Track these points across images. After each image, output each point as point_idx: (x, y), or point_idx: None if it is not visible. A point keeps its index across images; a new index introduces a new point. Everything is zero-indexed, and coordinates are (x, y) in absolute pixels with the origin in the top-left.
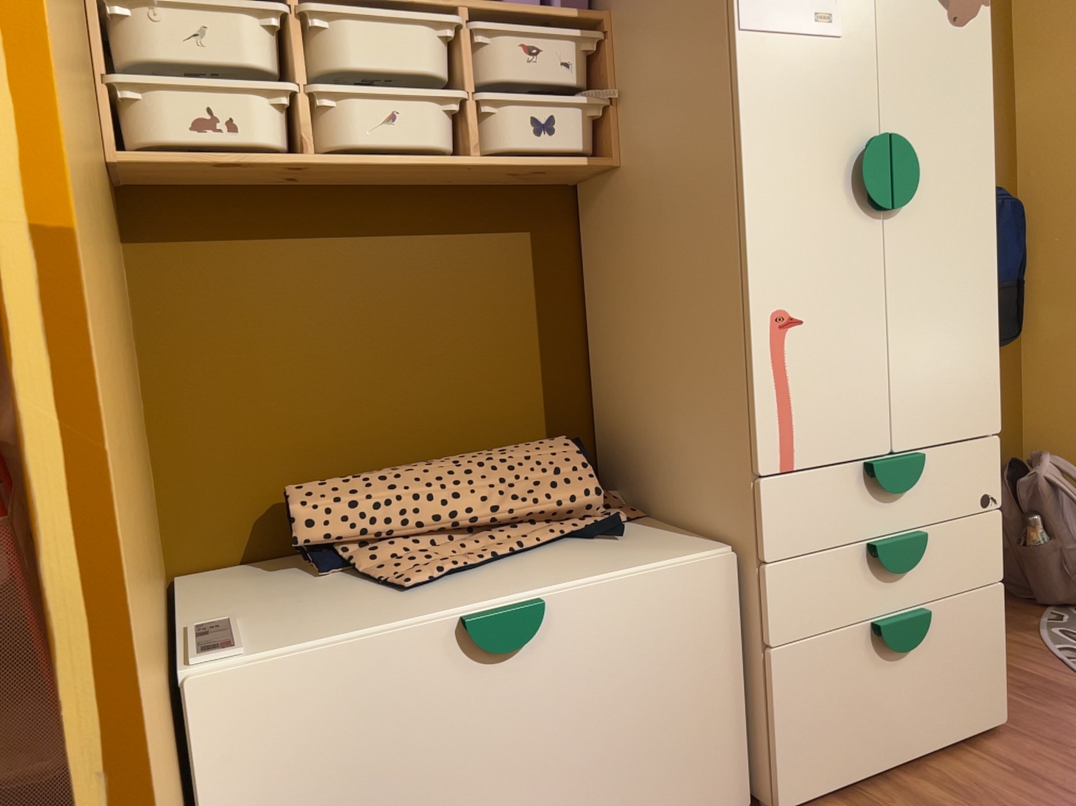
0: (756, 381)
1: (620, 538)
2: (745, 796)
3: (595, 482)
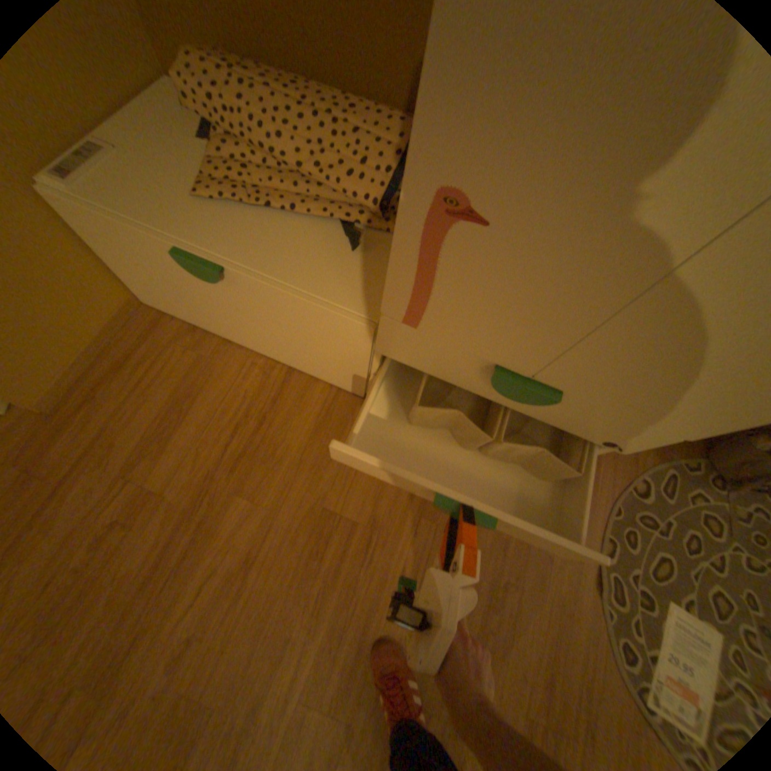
0: (398, 244)
1: (353, 249)
2: (360, 393)
3: (379, 191)
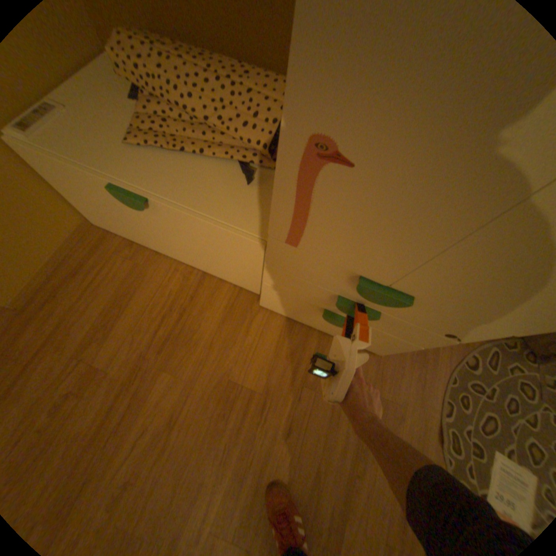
0: (279, 182)
1: (248, 184)
2: (257, 291)
3: (268, 138)
